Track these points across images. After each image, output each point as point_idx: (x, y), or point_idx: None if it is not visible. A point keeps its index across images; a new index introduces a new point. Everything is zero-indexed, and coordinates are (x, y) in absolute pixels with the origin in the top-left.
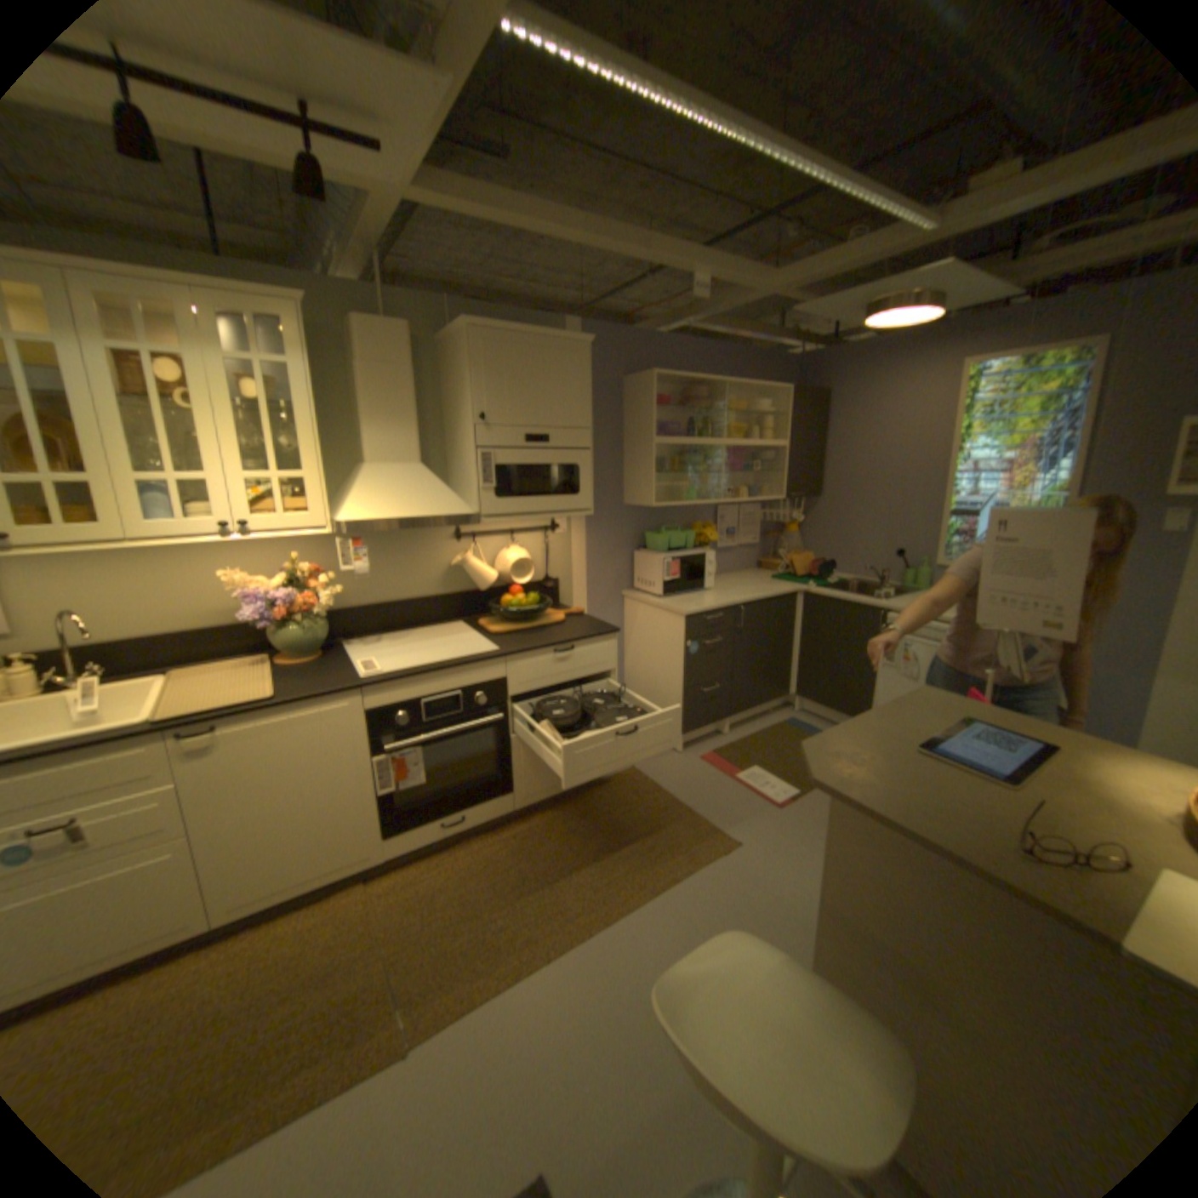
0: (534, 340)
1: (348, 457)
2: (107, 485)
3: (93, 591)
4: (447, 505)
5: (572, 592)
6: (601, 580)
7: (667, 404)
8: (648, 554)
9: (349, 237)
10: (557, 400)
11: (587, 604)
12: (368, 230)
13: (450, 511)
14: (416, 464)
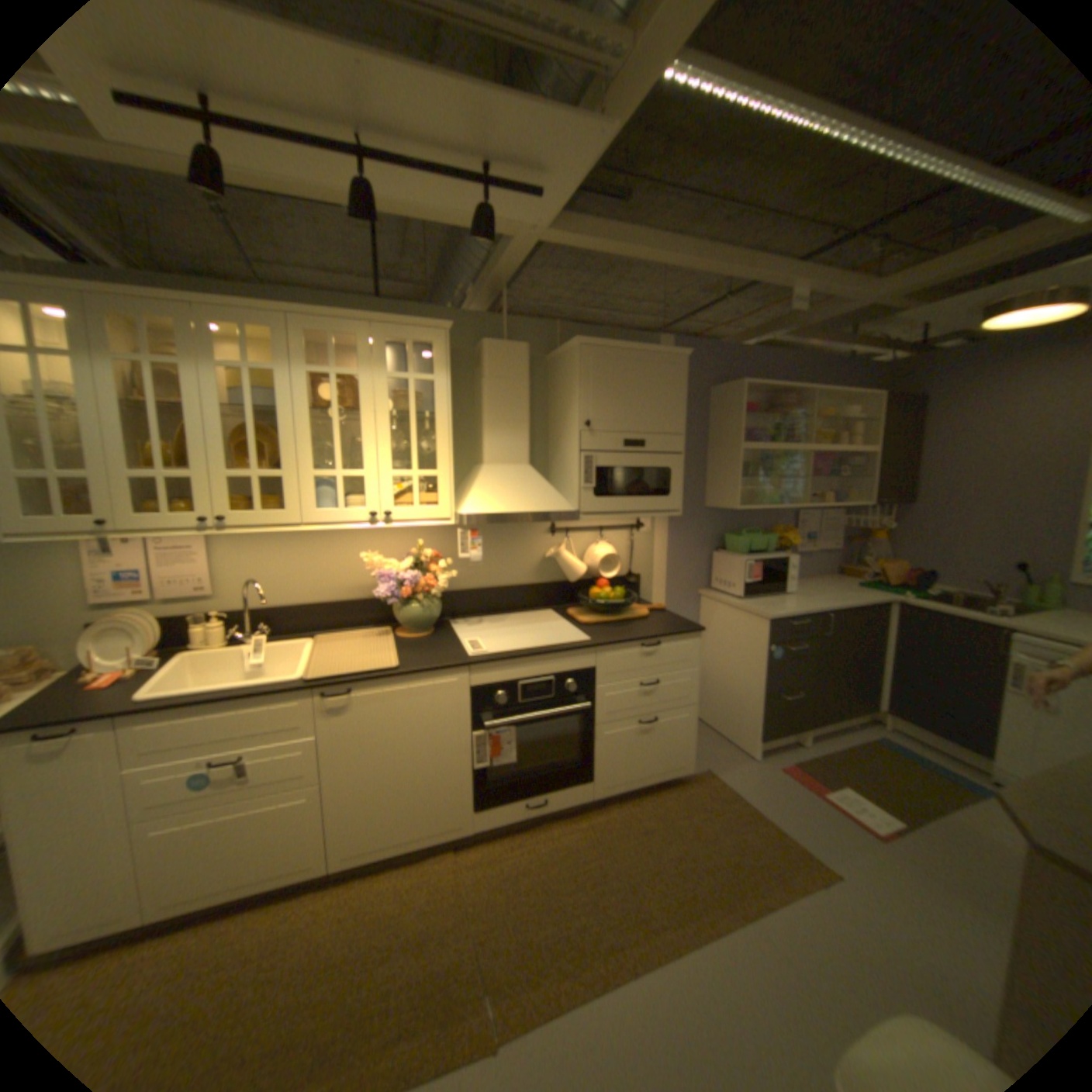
0: (637, 355)
1: (467, 459)
2: (293, 480)
3: (269, 565)
4: (550, 503)
5: (651, 588)
6: (679, 577)
7: (751, 411)
8: (728, 555)
9: (484, 278)
10: (654, 408)
11: (664, 601)
12: (502, 270)
13: (552, 508)
14: (524, 465)
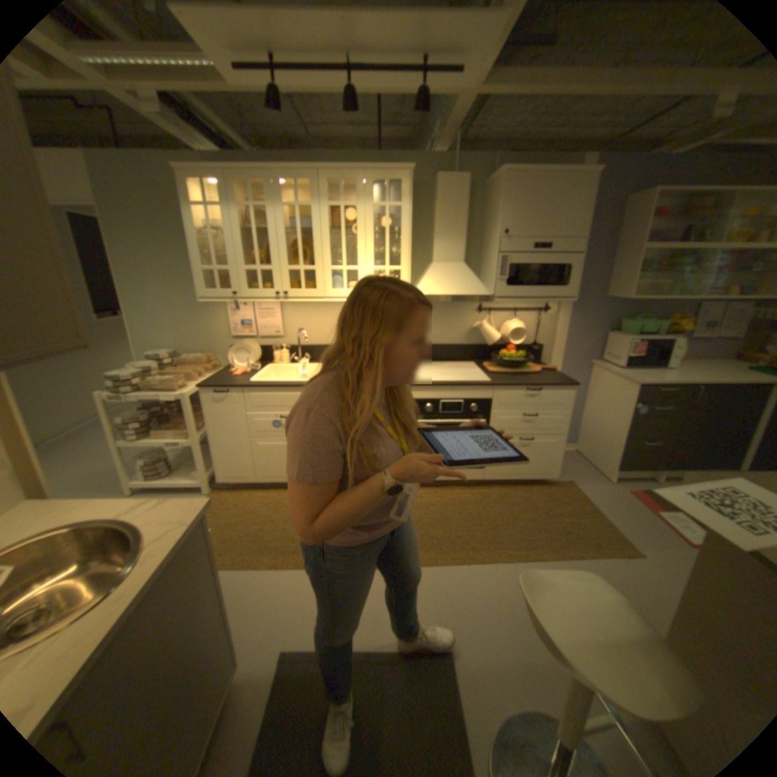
0: (554, 174)
1: (426, 259)
2: (322, 272)
3: (312, 321)
4: (475, 289)
5: (553, 355)
6: (577, 349)
7: (668, 214)
8: (622, 335)
9: (446, 124)
10: (564, 217)
11: (563, 365)
12: (456, 118)
13: (476, 293)
14: (462, 263)
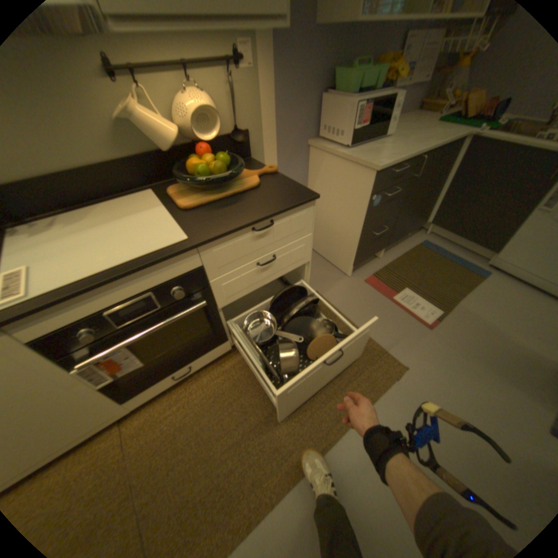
0: None
1: None
2: None
3: None
4: None
5: (262, 144)
6: (289, 128)
7: None
8: (339, 96)
9: None
10: None
11: (277, 156)
12: None
13: None
14: None
